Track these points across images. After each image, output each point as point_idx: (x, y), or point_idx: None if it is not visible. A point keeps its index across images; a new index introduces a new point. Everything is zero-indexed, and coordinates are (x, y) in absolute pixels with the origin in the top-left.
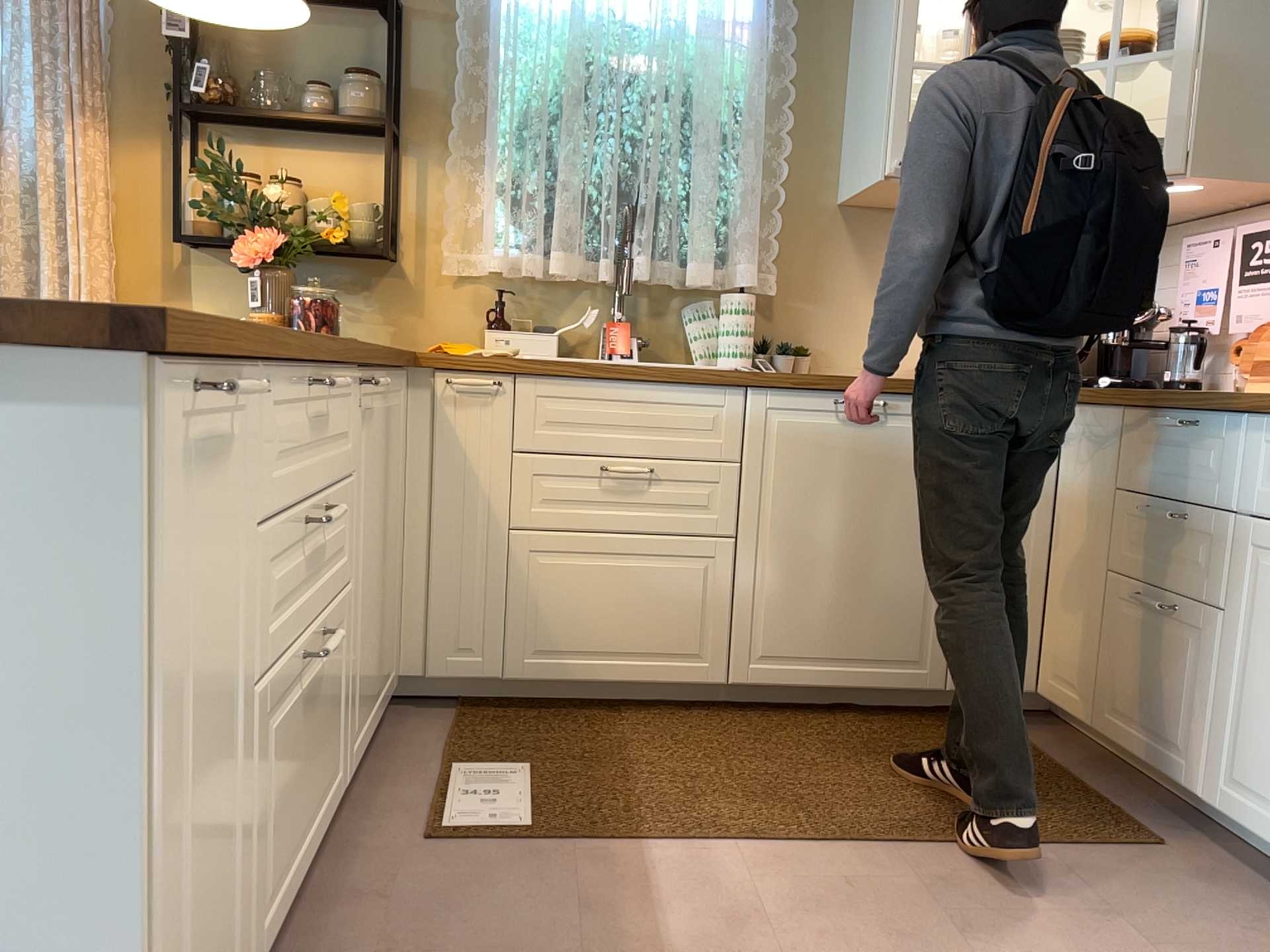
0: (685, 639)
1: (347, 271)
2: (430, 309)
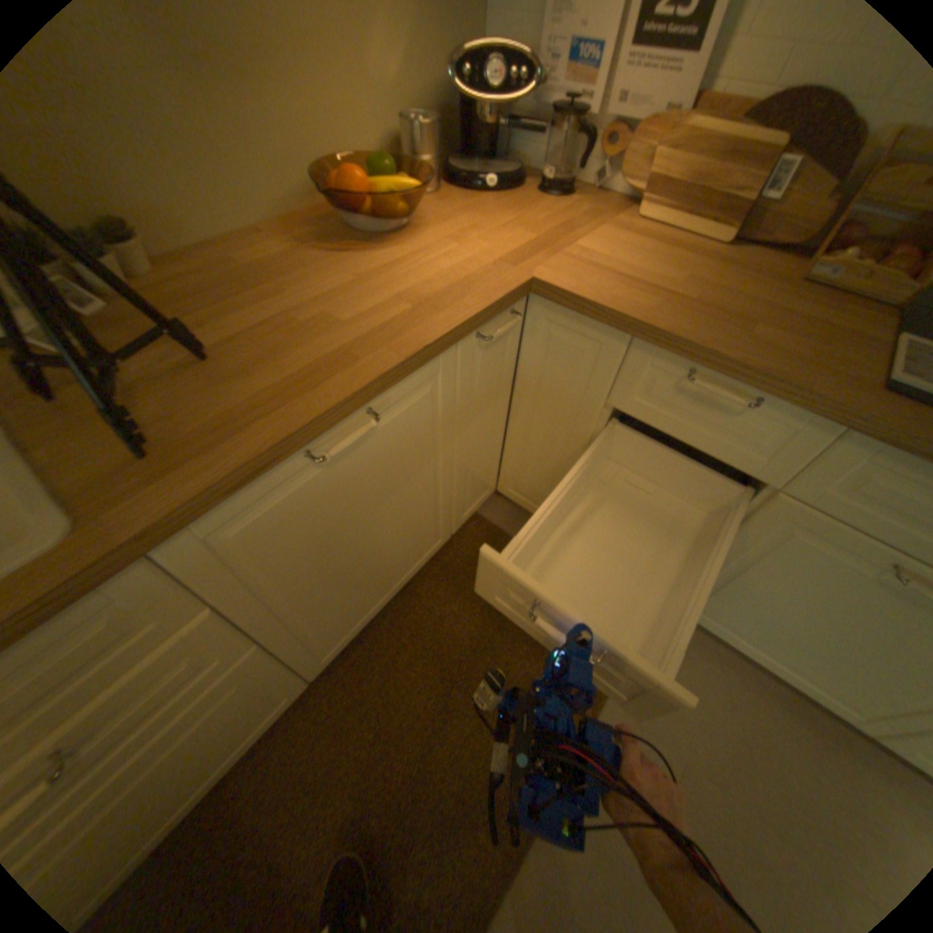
0: (253, 718)
1: None
2: None
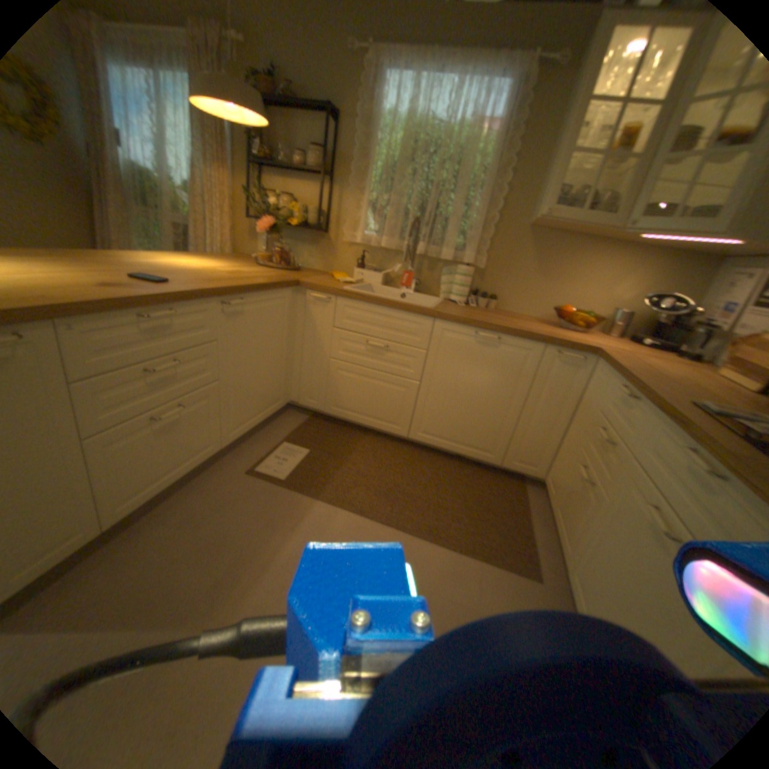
0: (393, 416)
1: (310, 236)
2: (339, 256)
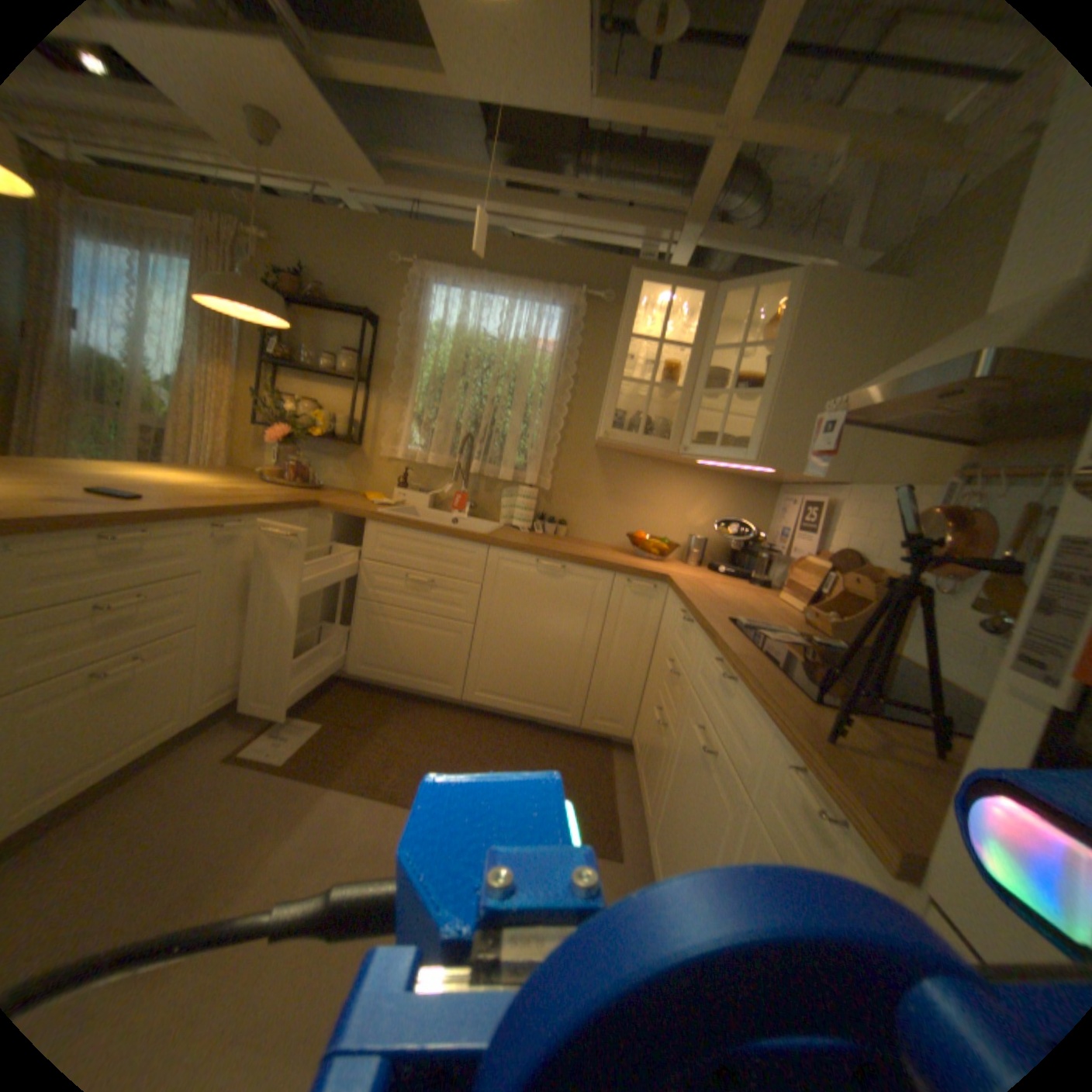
0: (440, 672)
1: (336, 449)
2: (374, 473)
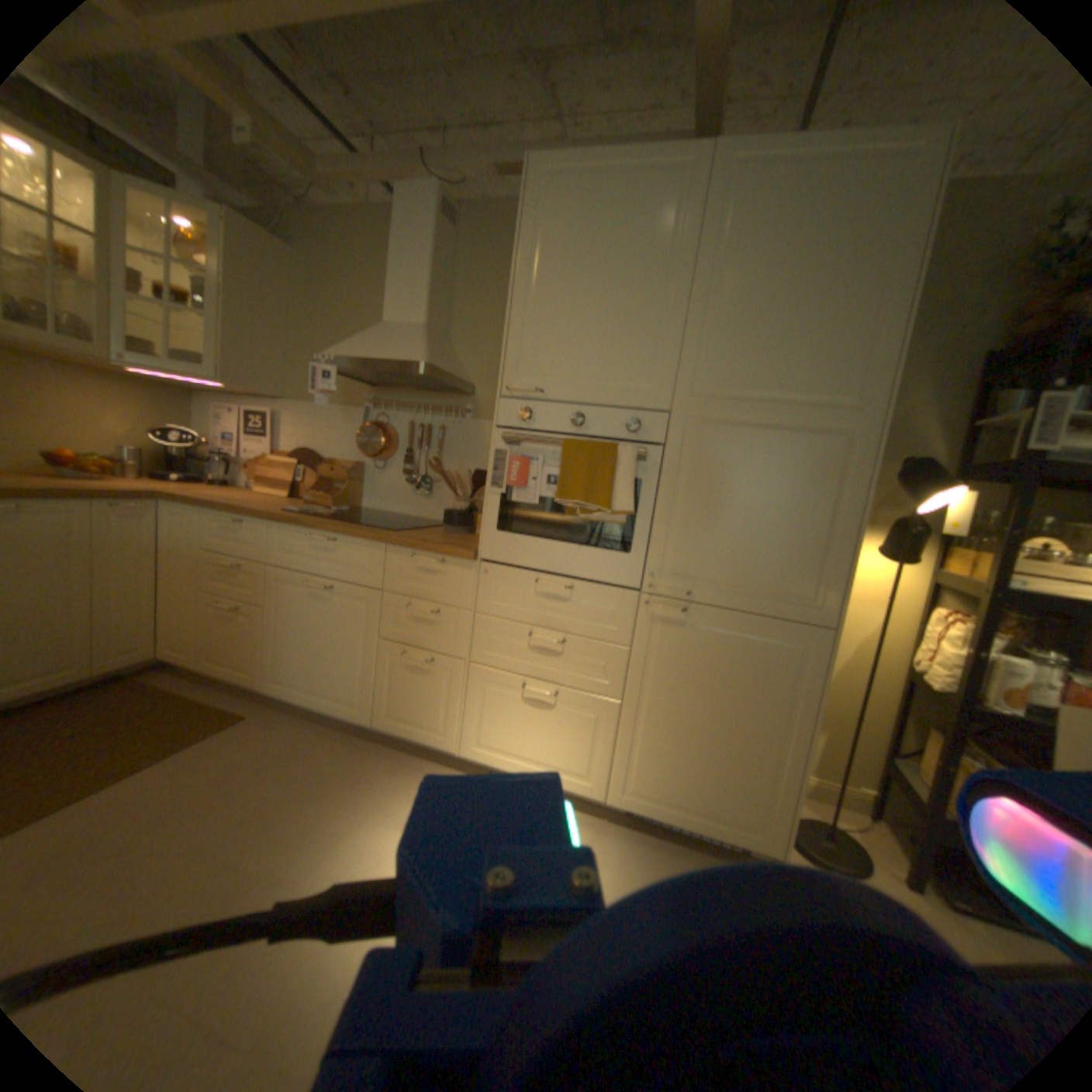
0: None
1: None
2: None
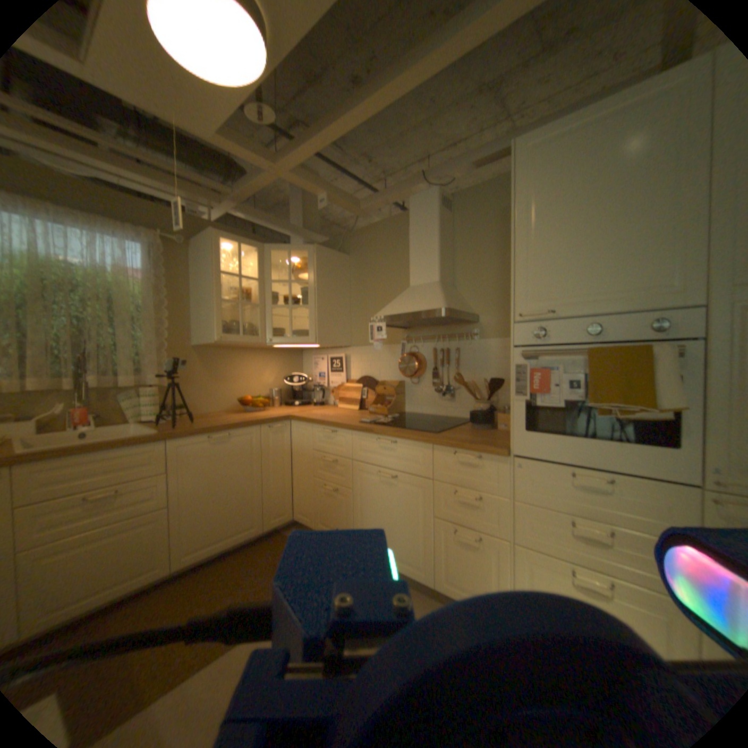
0: (143, 565)
1: None
2: None
